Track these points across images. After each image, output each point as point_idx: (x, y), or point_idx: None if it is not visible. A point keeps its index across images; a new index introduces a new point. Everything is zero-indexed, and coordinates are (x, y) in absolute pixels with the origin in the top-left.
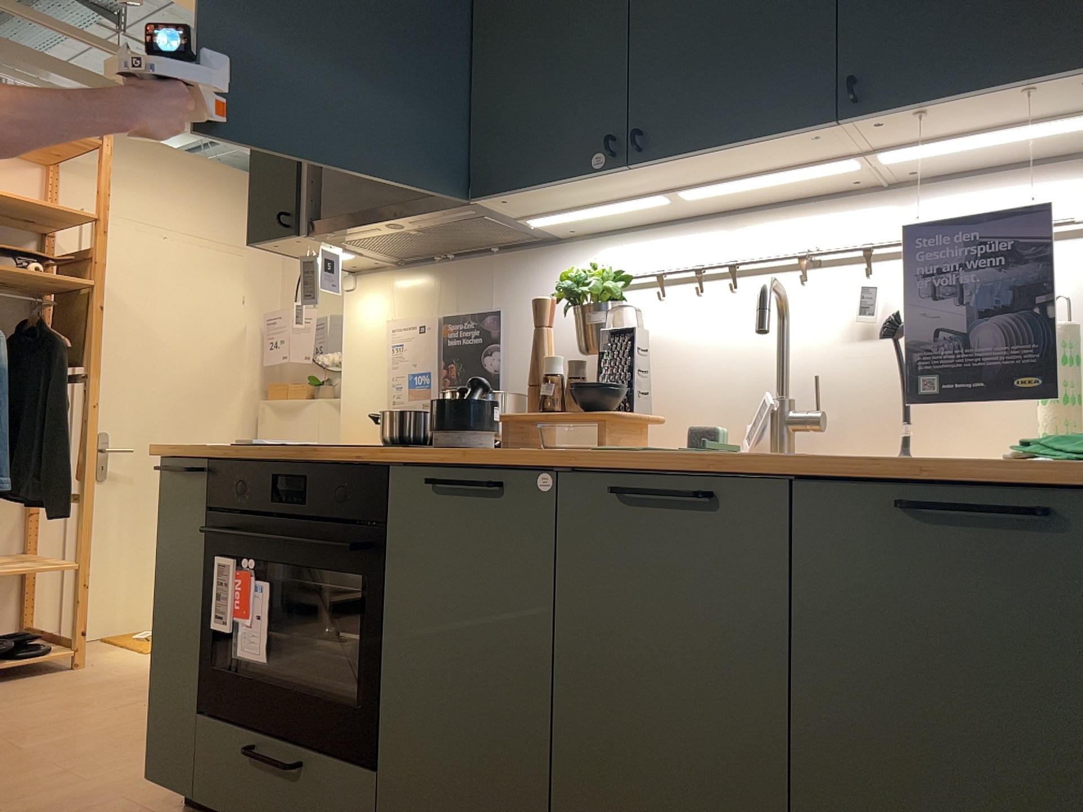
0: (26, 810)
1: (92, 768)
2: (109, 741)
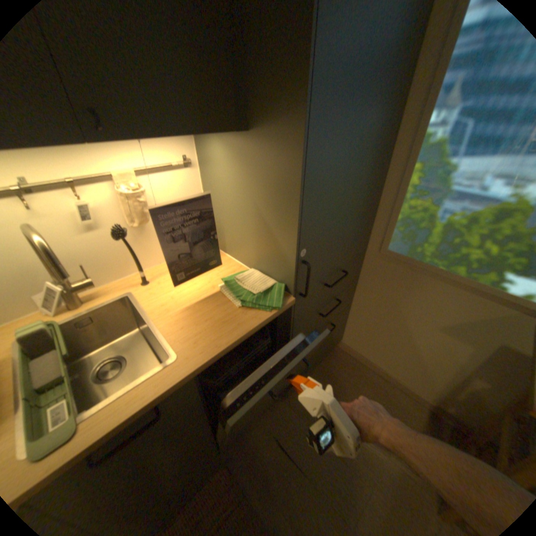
0: None
1: None
2: None
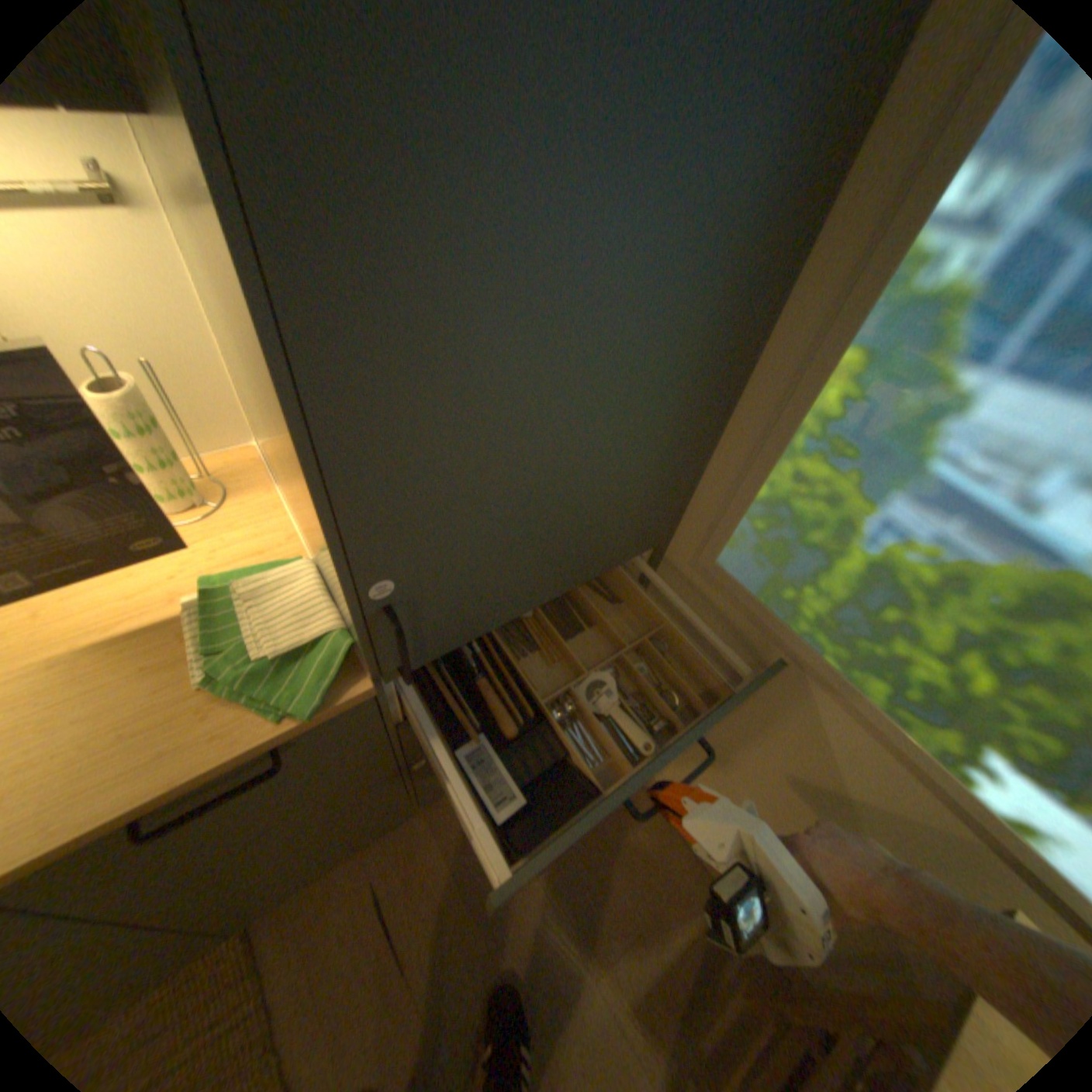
0: None
1: None
2: None
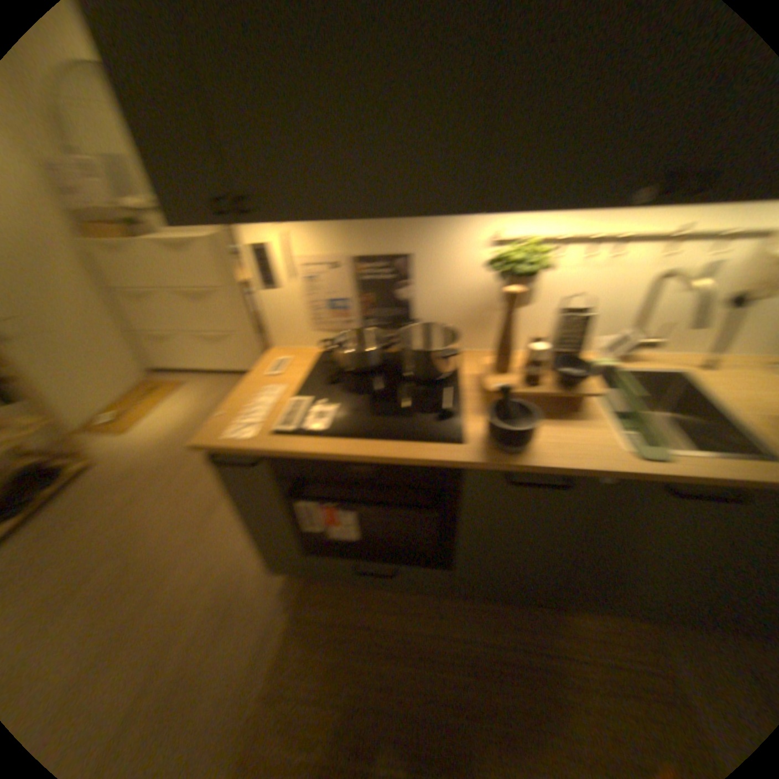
0: (206, 607)
1: (206, 552)
2: (192, 525)
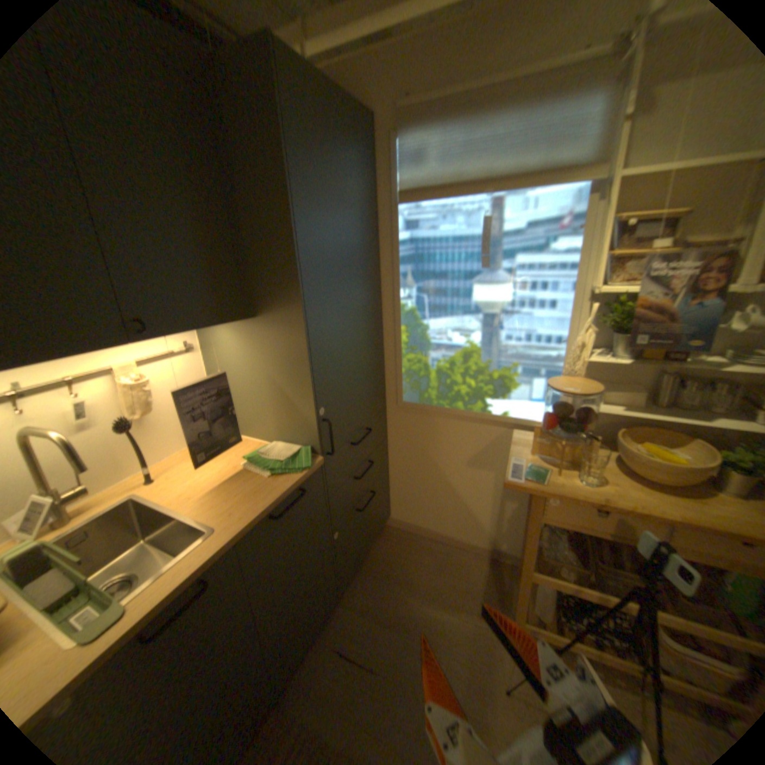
0: None
1: None
2: None
